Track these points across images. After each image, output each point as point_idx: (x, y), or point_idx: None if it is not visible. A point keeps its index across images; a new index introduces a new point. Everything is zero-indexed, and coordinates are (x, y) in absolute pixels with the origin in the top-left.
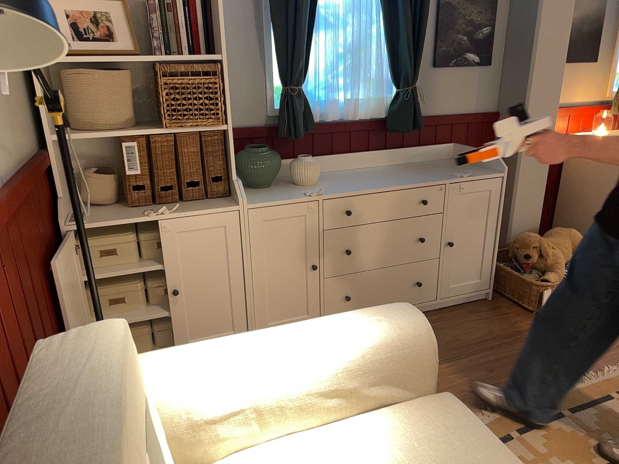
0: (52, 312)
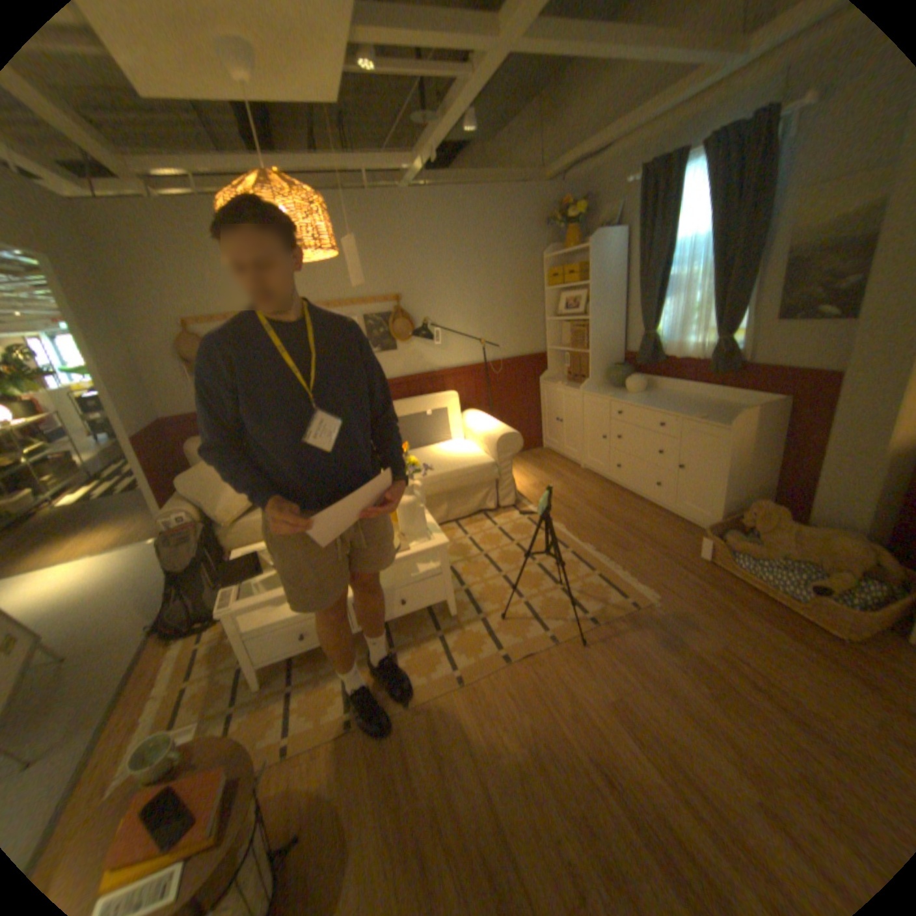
0: (514, 405)
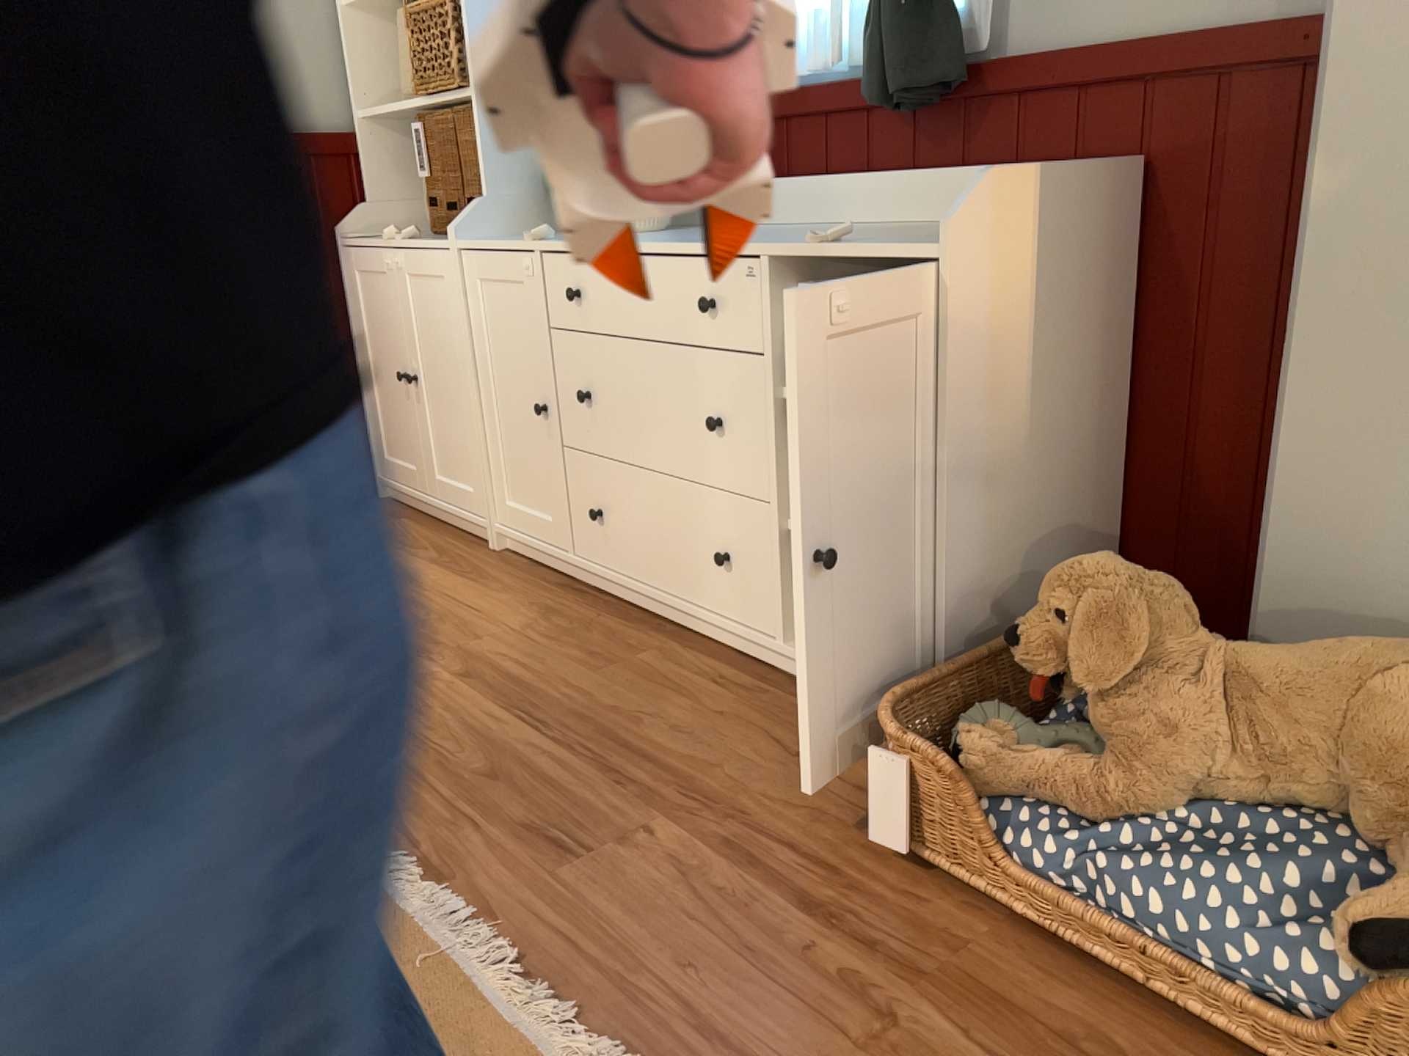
0: None
